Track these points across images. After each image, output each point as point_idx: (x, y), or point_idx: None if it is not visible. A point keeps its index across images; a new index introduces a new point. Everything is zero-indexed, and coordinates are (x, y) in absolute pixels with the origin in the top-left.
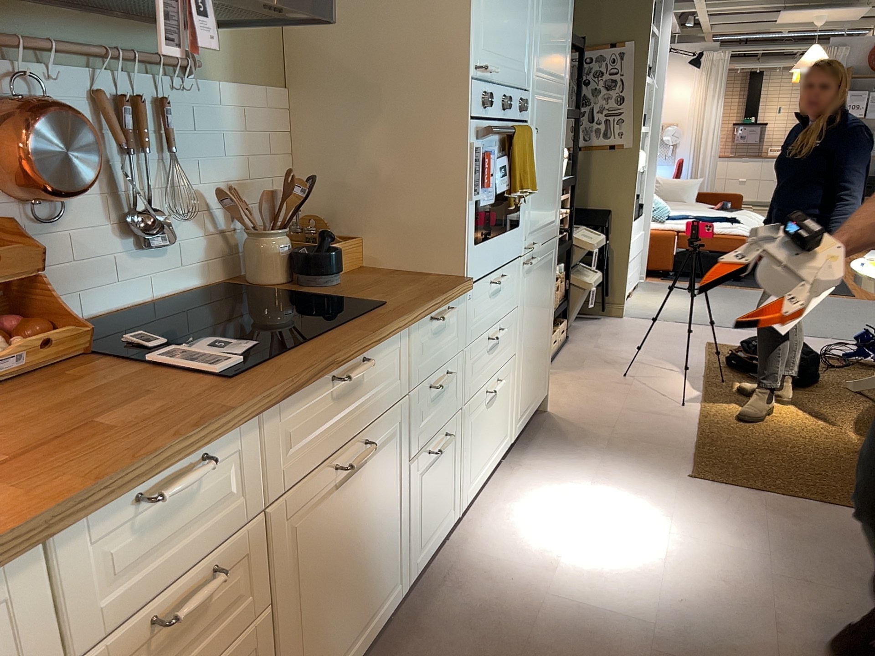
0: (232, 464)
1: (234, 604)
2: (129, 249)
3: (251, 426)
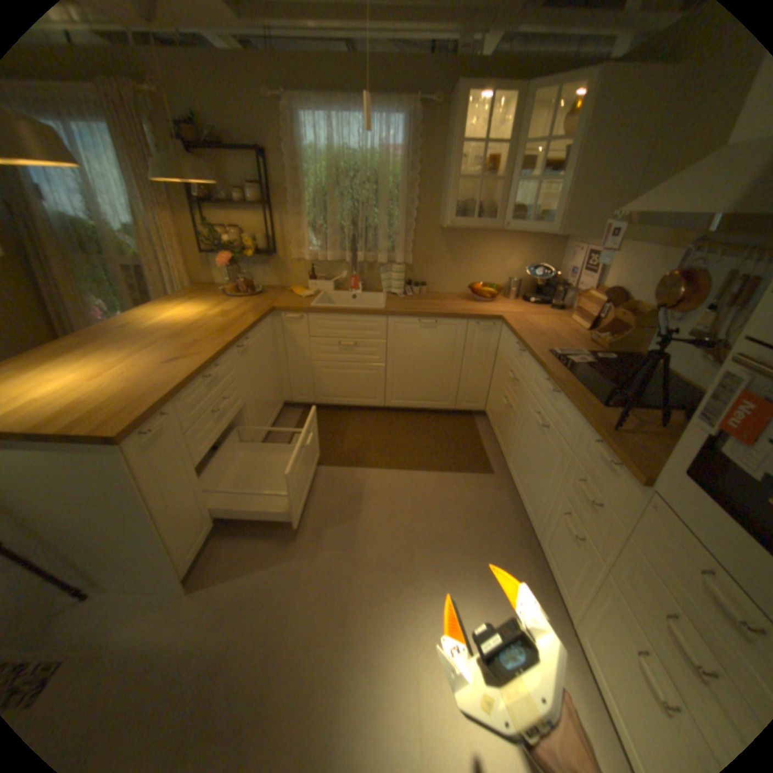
0: (528, 363)
1: (517, 398)
2: (702, 354)
3: (532, 359)
